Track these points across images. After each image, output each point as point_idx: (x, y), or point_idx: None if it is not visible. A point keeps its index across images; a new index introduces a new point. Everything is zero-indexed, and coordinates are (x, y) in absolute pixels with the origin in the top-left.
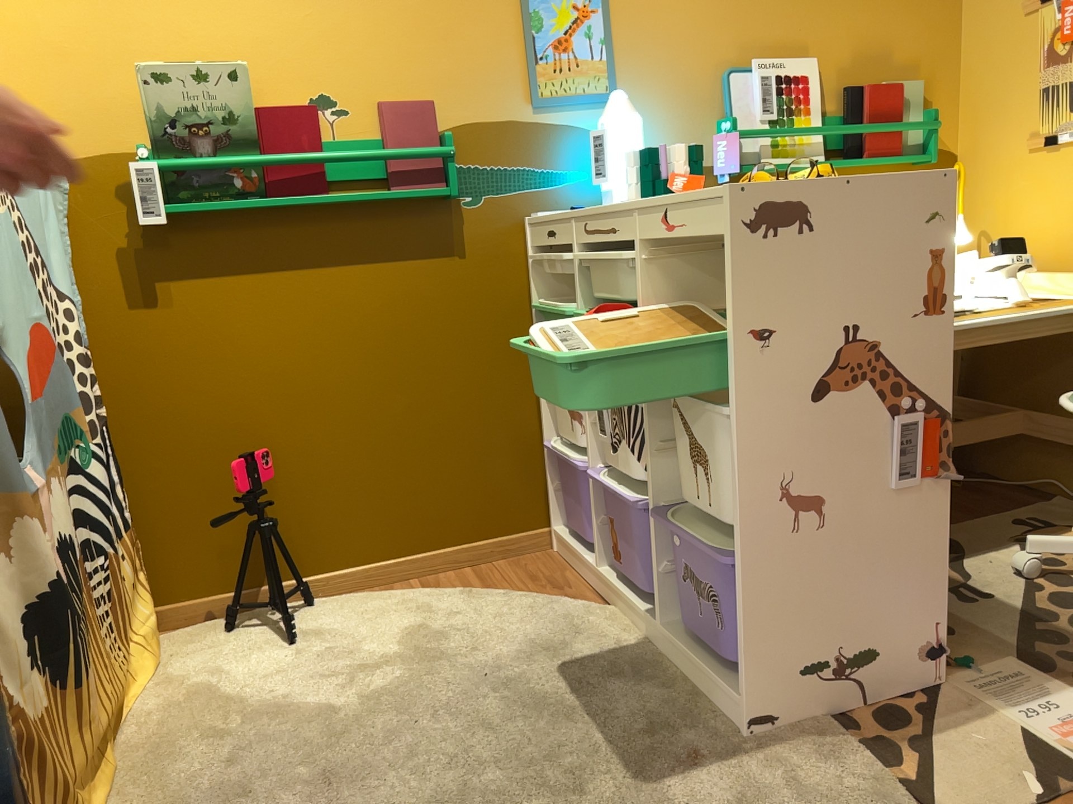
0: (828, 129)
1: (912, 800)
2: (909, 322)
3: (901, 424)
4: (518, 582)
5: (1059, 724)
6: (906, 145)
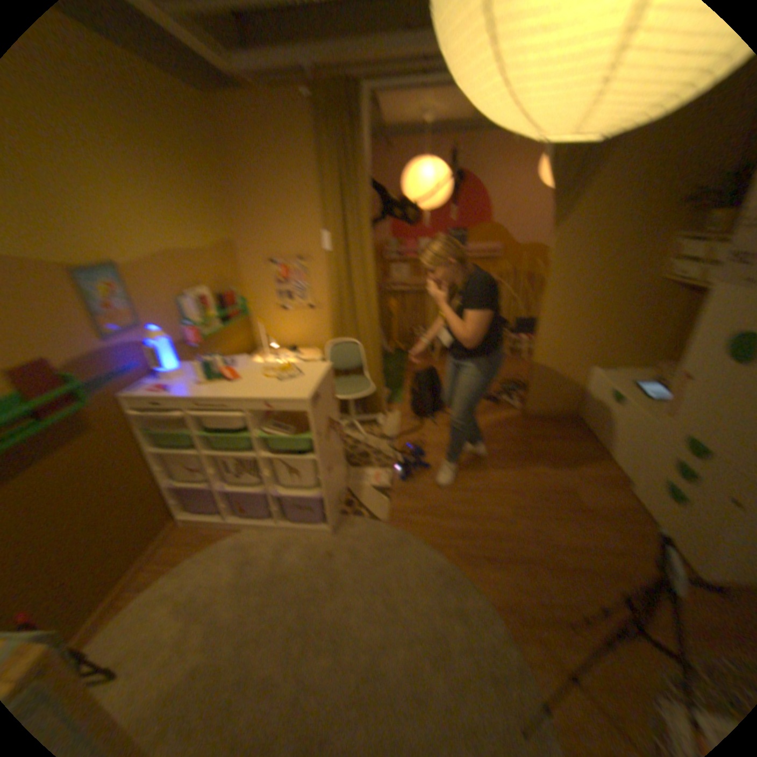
0: (220, 314)
1: (373, 521)
2: (335, 408)
3: (339, 435)
4: (186, 553)
5: (374, 480)
6: (242, 313)
